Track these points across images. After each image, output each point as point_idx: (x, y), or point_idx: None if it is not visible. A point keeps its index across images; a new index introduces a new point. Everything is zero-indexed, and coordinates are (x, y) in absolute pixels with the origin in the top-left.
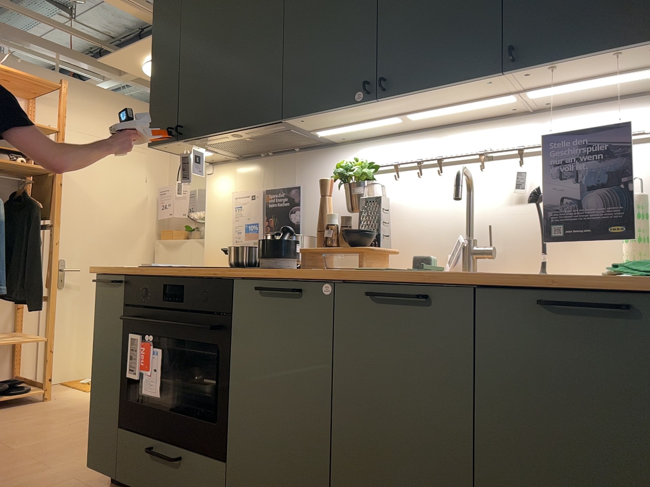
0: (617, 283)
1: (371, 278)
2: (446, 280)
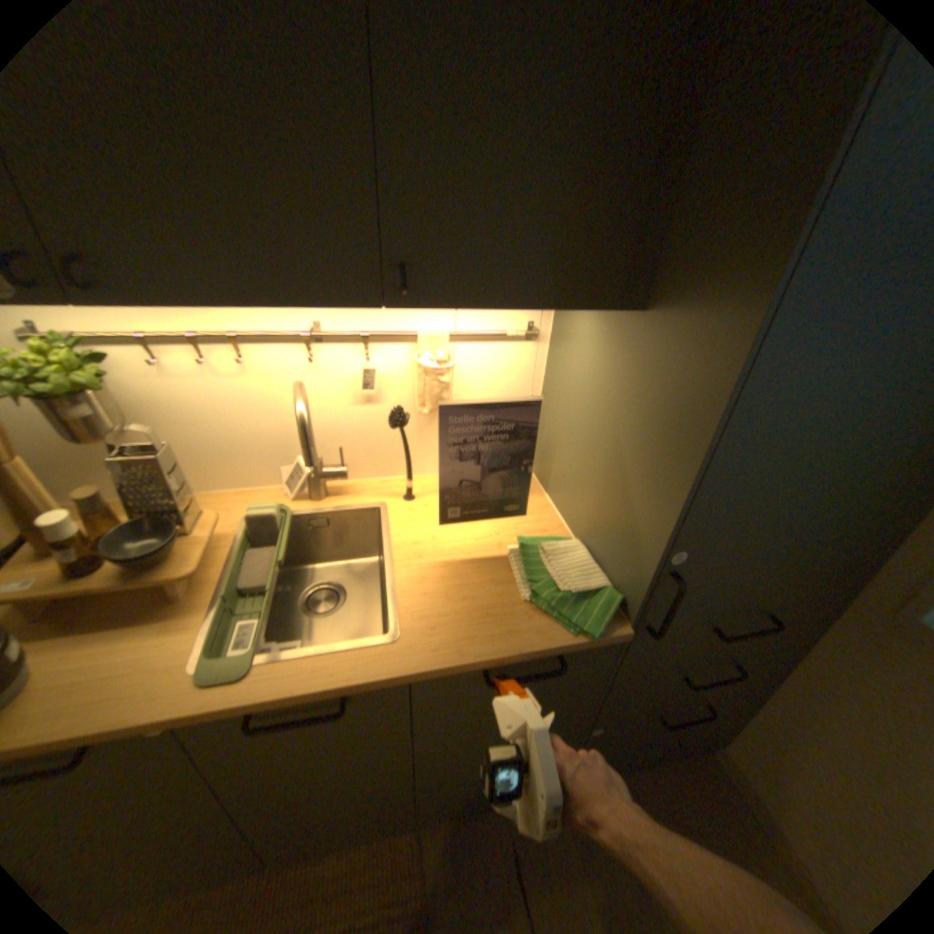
0: (559, 654)
1: (241, 713)
2: (370, 688)
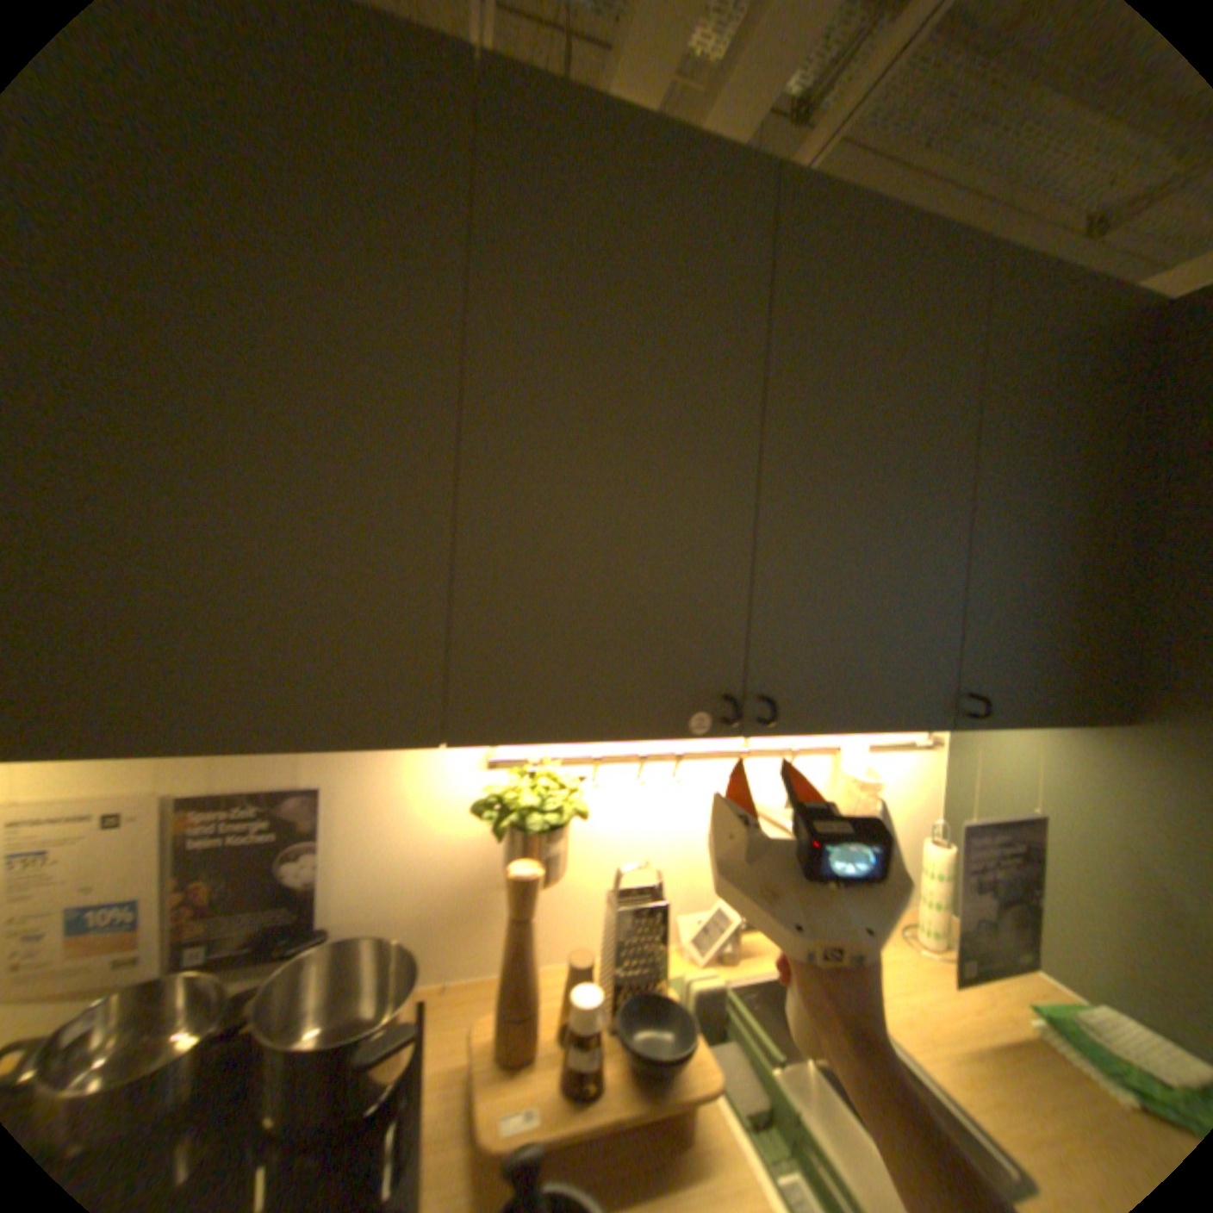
0: None
1: None
2: None
